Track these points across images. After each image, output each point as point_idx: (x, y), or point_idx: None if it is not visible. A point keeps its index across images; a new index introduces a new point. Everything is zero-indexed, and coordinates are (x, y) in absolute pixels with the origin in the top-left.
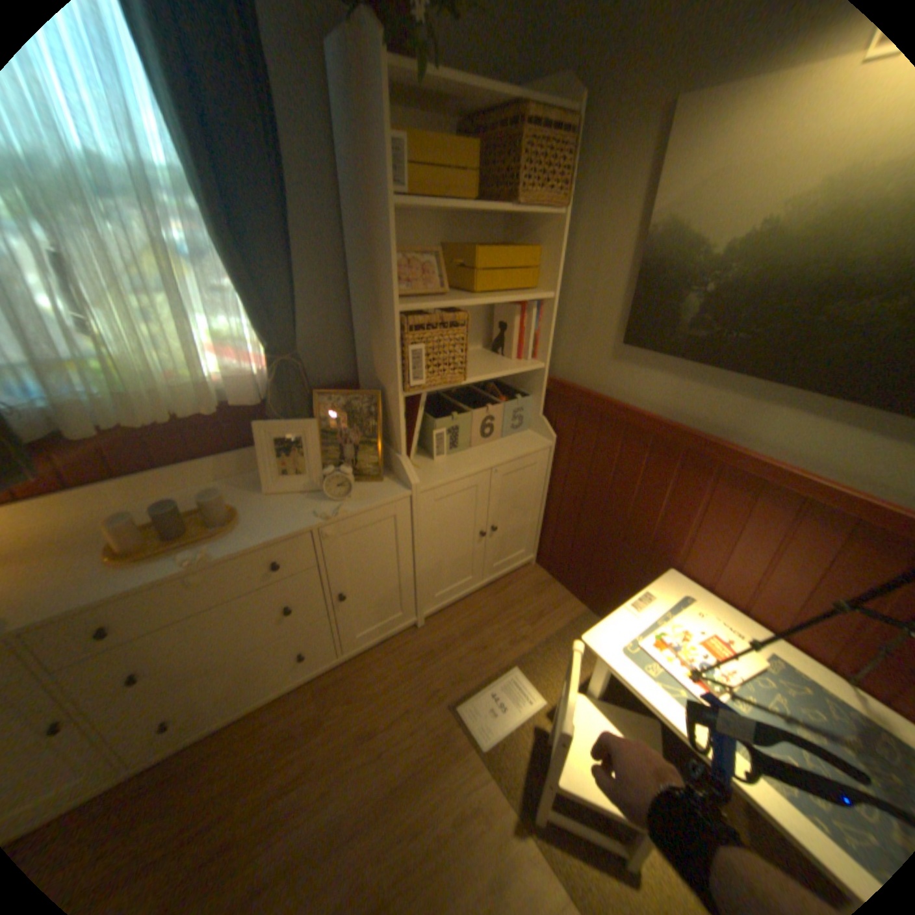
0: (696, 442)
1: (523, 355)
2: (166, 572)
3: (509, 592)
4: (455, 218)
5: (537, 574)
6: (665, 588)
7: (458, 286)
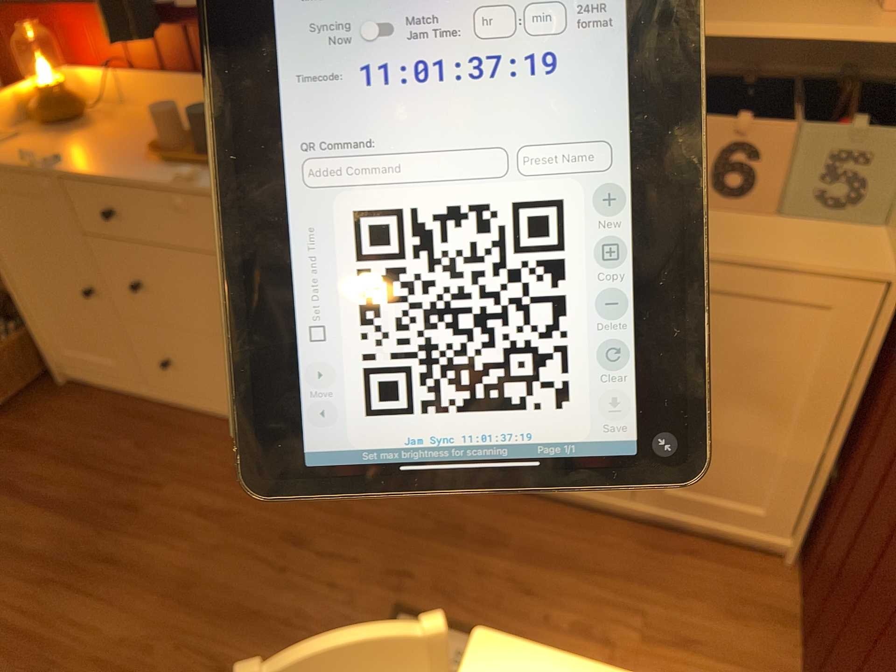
0: None
1: None
2: (167, 183)
3: (674, 560)
4: None
5: (770, 582)
6: None
7: None
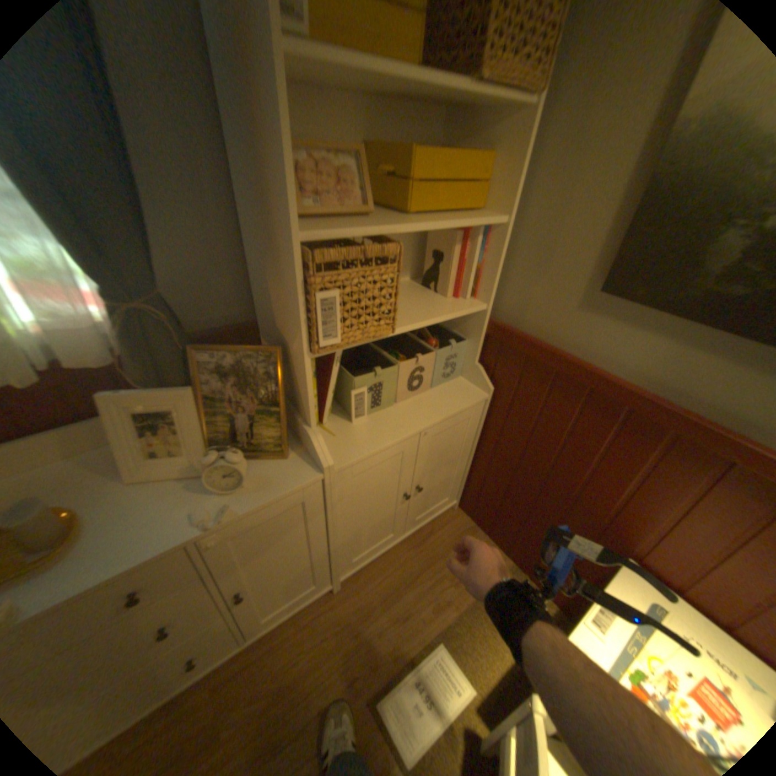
0: (698, 432)
1: (462, 293)
2: None
3: (432, 544)
4: (384, 105)
5: (460, 521)
6: (627, 591)
7: (387, 203)
